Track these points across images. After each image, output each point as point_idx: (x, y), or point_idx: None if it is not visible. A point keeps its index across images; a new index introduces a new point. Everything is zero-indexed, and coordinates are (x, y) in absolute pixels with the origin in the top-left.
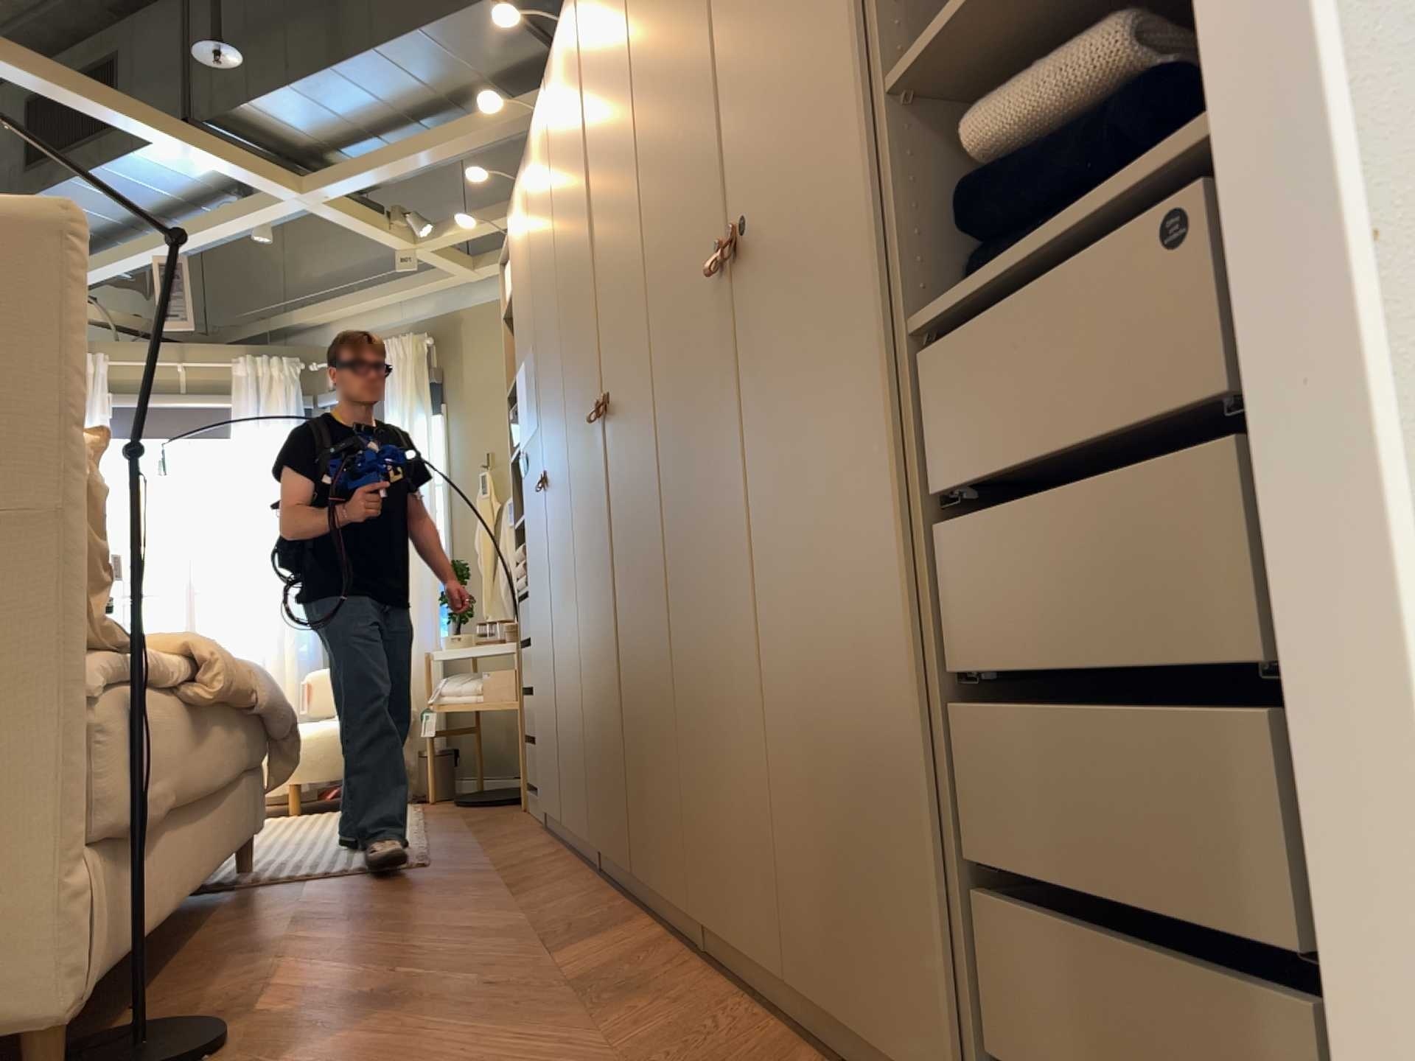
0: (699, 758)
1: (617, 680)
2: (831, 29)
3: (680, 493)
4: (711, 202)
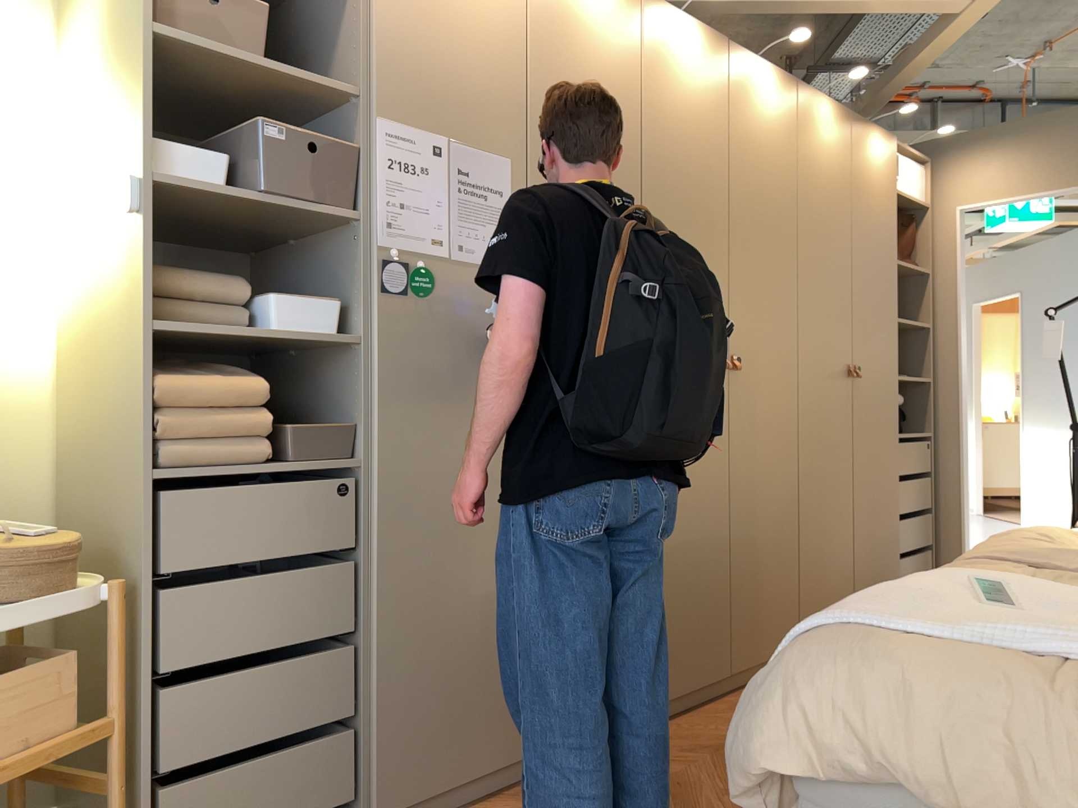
0: (809, 567)
1: (719, 550)
2: (889, 345)
3: (808, 444)
4: (841, 339)
